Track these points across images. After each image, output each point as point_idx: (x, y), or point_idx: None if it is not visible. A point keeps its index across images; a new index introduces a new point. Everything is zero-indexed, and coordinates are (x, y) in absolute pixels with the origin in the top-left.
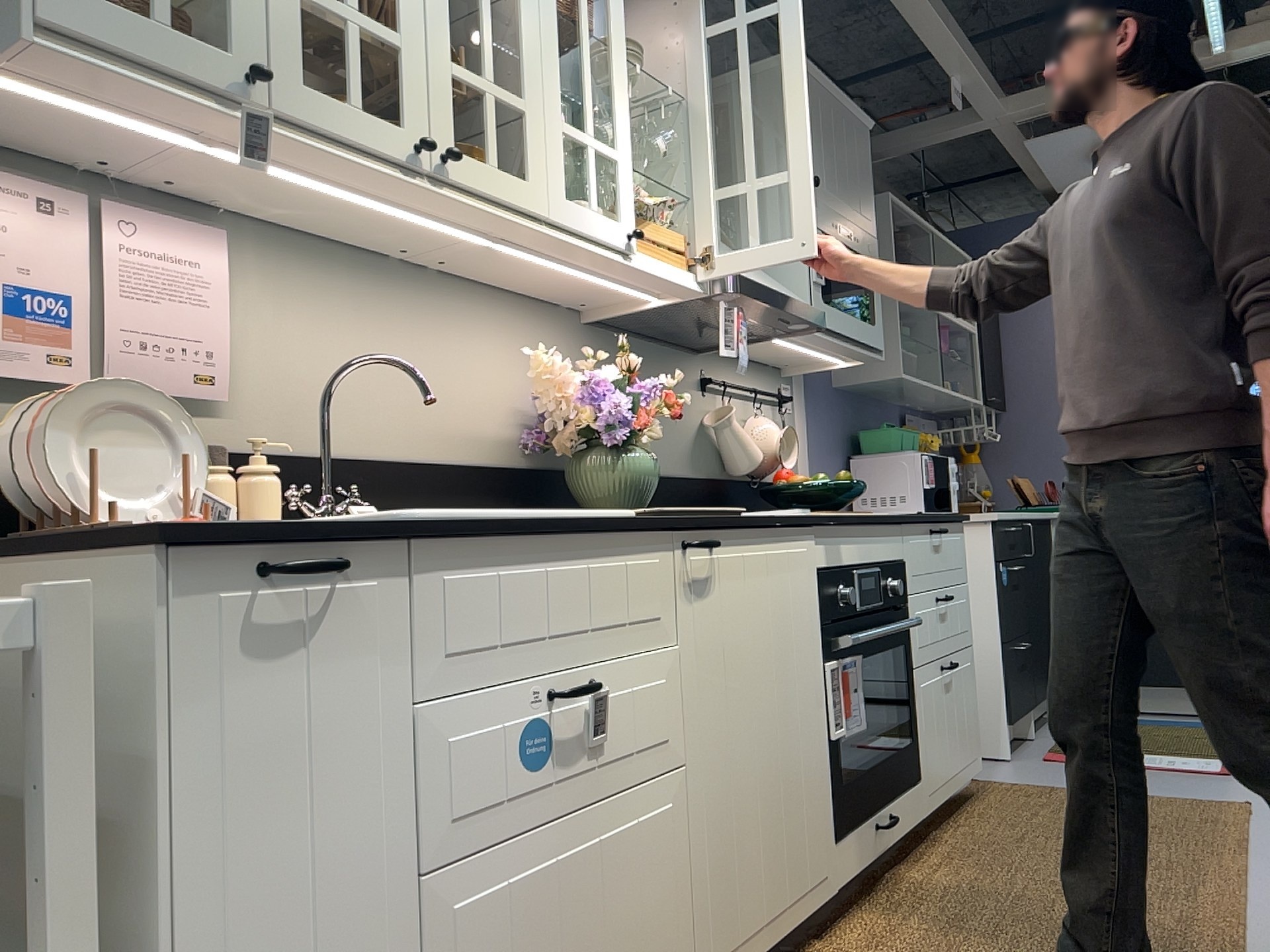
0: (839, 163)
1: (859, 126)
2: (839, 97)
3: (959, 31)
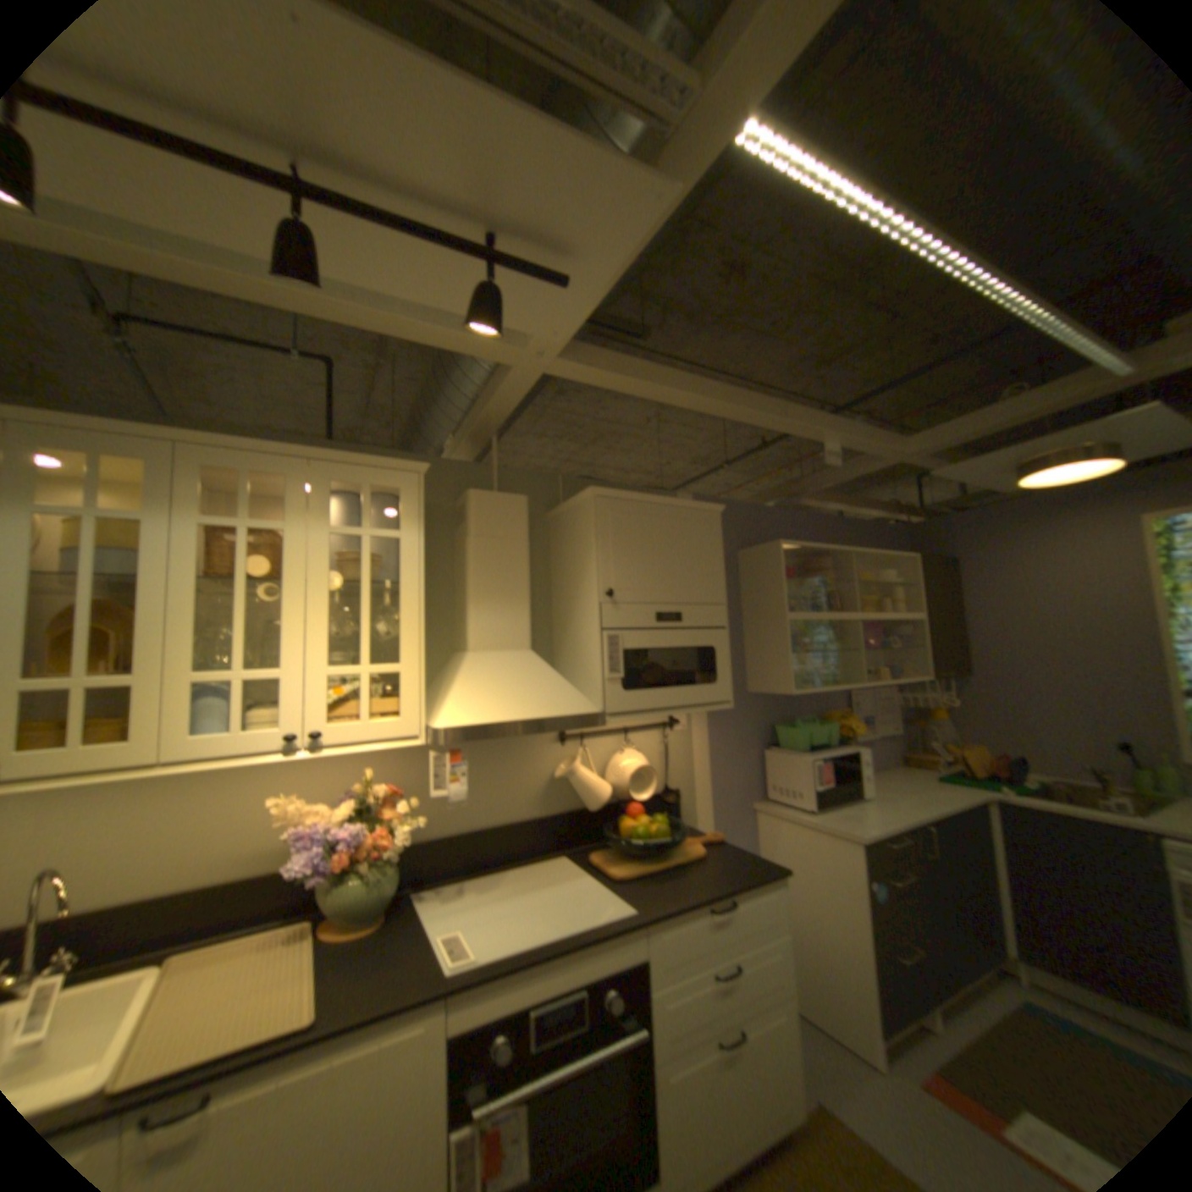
0: (660, 560)
1: (699, 515)
2: (665, 502)
3: (810, 410)
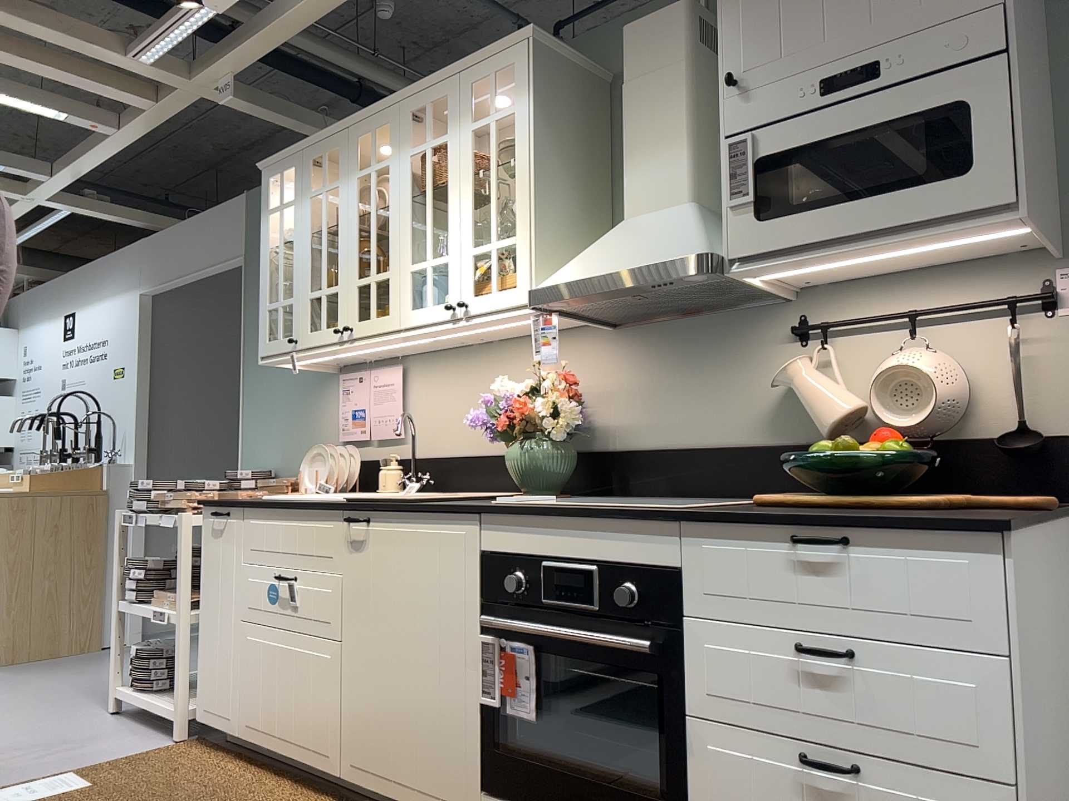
0: None
1: None
2: None
3: None
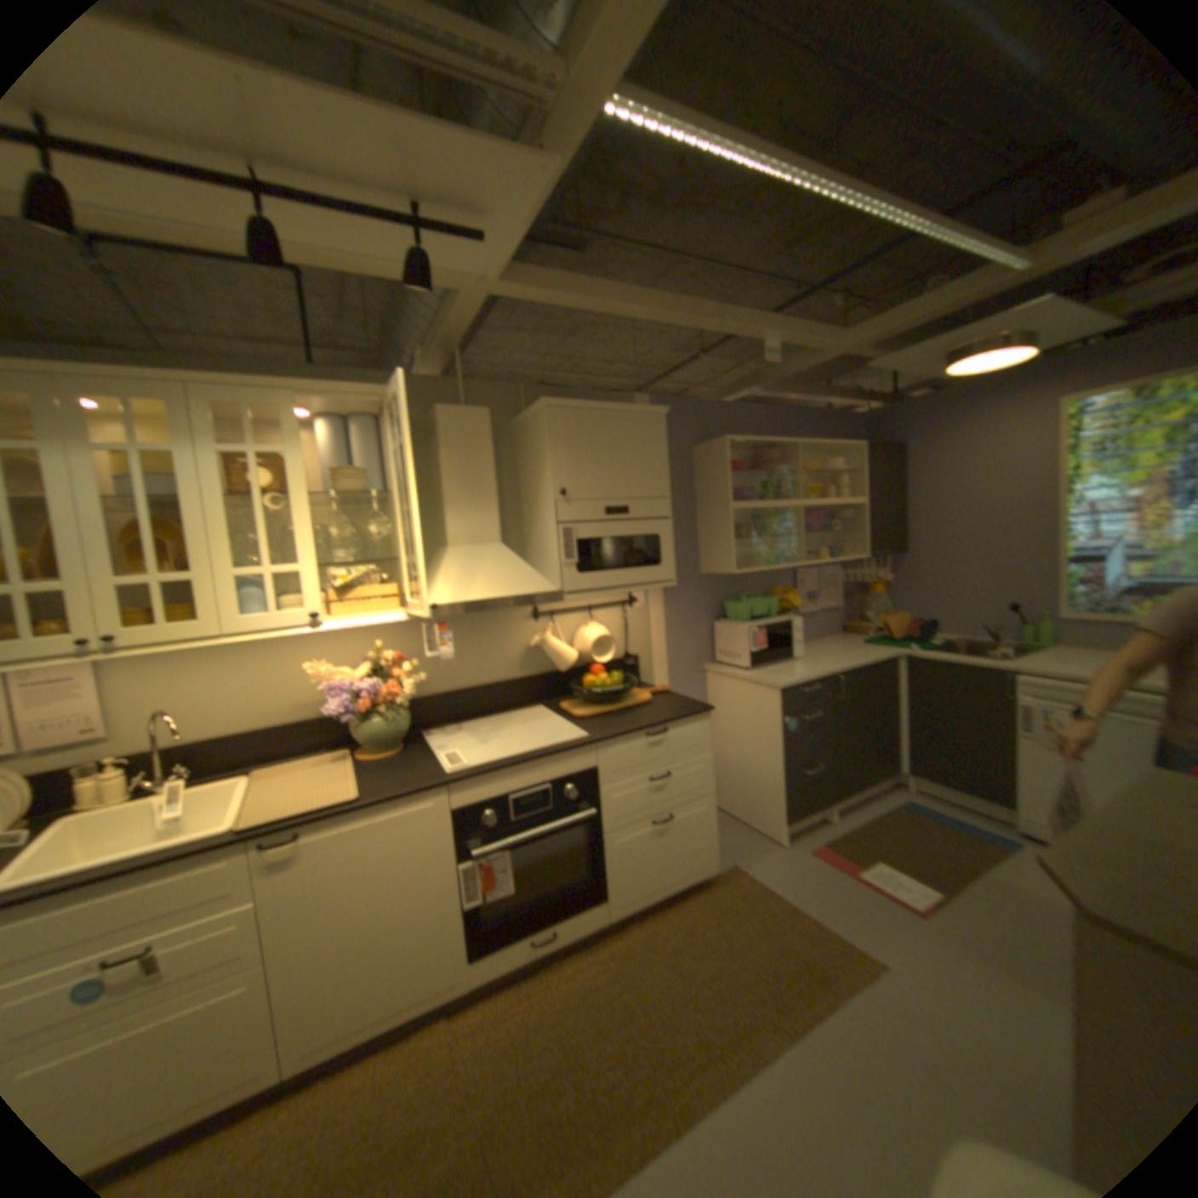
0: (607, 459)
1: (643, 416)
2: (610, 406)
3: (745, 309)
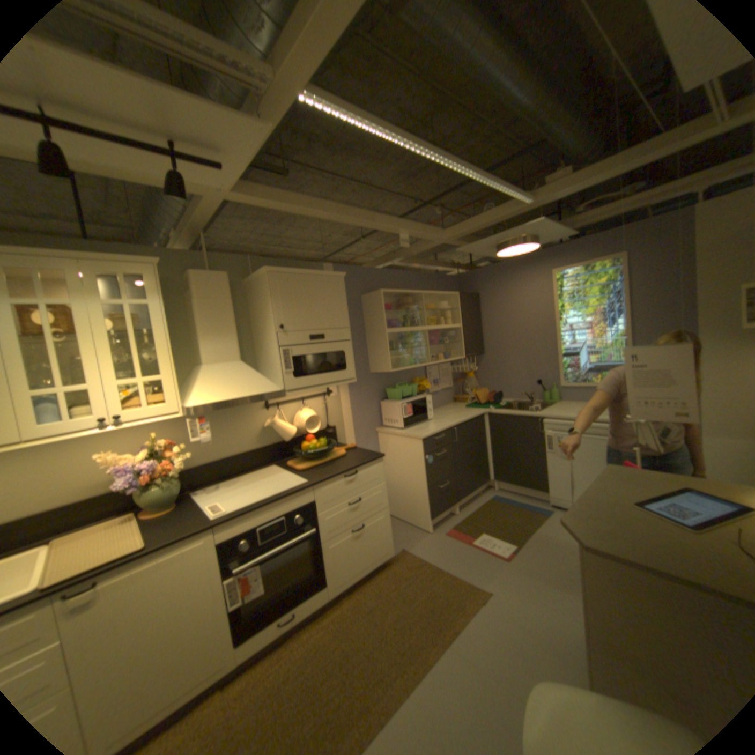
0: (309, 306)
1: (330, 279)
2: (310, 272)
3: (387, 217)
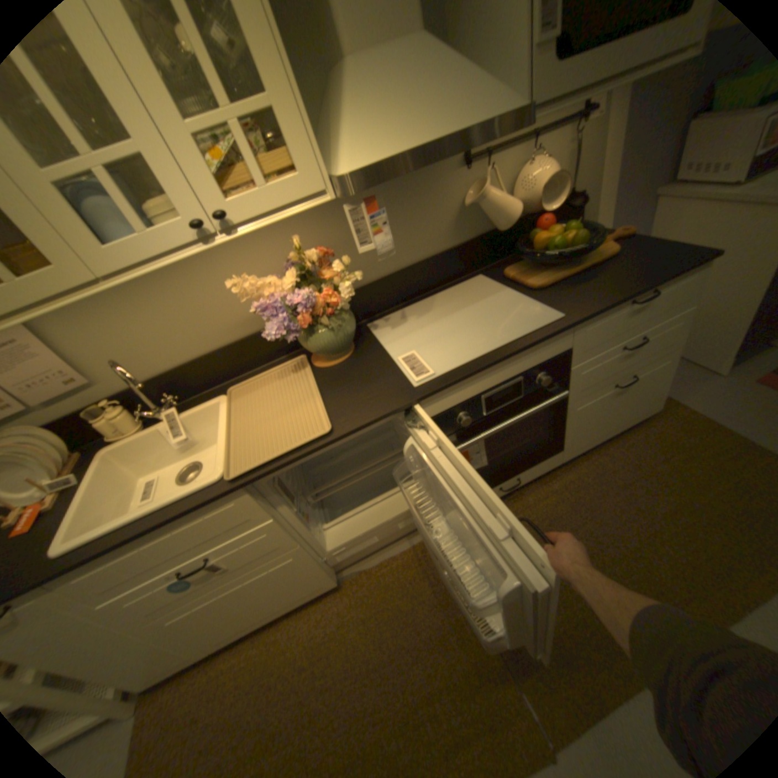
0: None
1: None
2: None
3: None
